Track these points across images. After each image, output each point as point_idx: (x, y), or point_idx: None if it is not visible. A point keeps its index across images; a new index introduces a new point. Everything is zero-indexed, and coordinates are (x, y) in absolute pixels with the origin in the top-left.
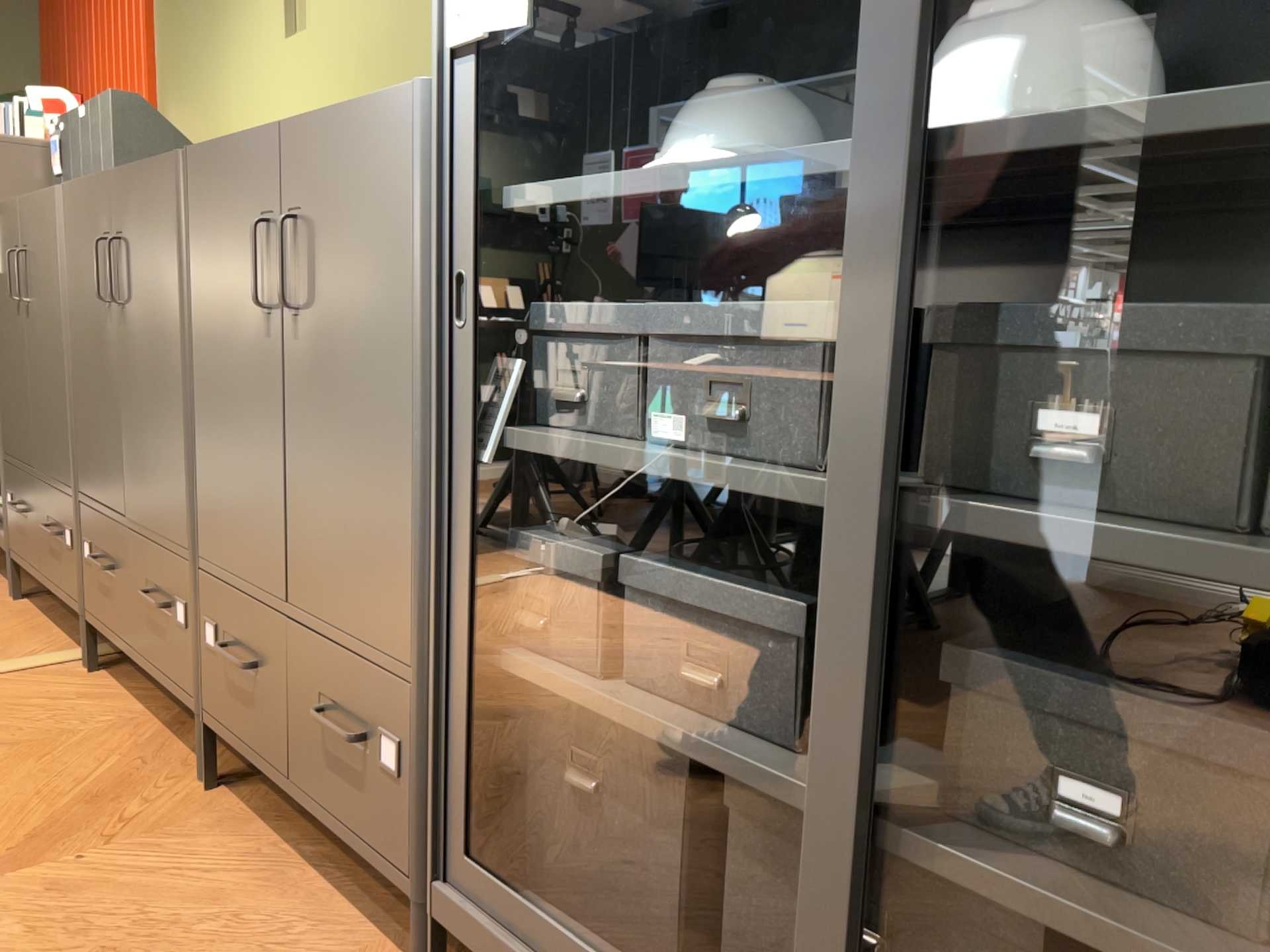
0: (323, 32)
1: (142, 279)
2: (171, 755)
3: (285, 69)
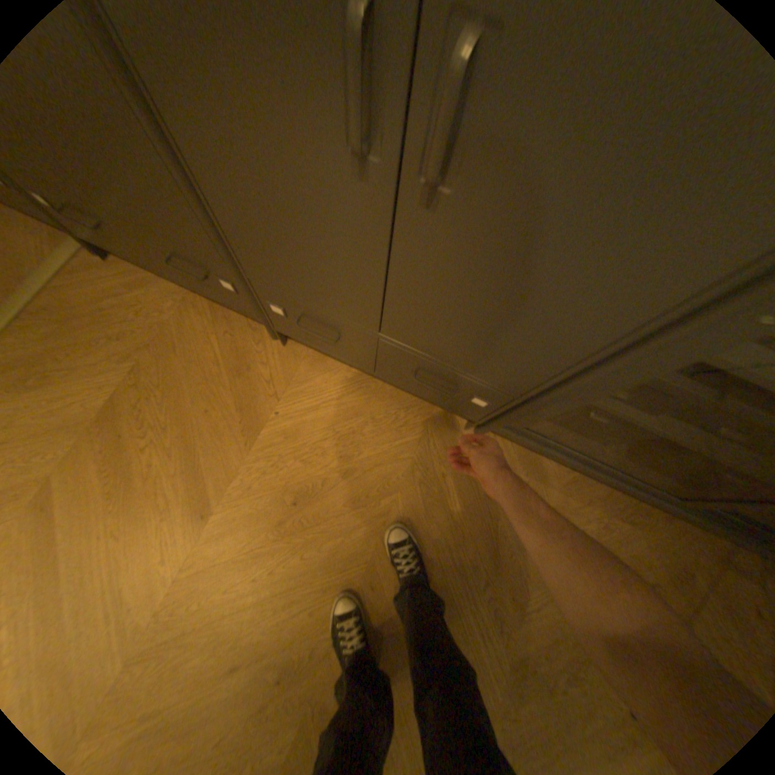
0: None
1: None
2: (237, 323)
3: None
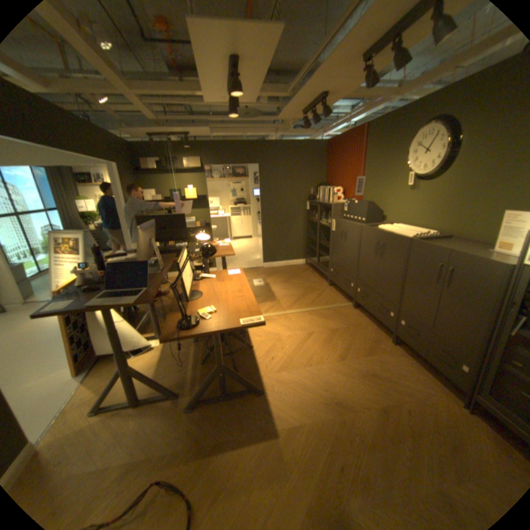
0: (424, 191)
1: (390, 254)
2: (383, 334)
3: (409, 195)
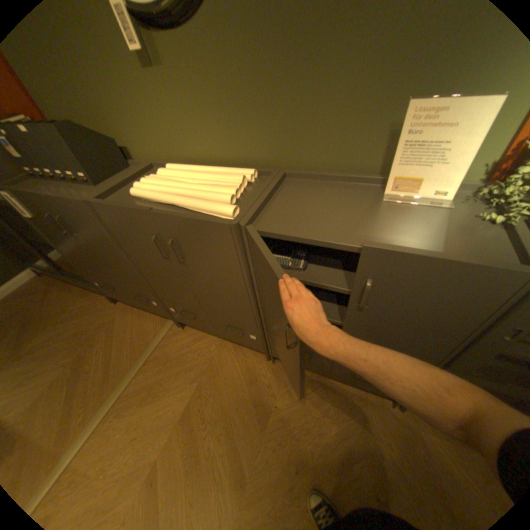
0: (180, 69)
1: (200, 258)
2: (247, 353)
3: (149, 87)
